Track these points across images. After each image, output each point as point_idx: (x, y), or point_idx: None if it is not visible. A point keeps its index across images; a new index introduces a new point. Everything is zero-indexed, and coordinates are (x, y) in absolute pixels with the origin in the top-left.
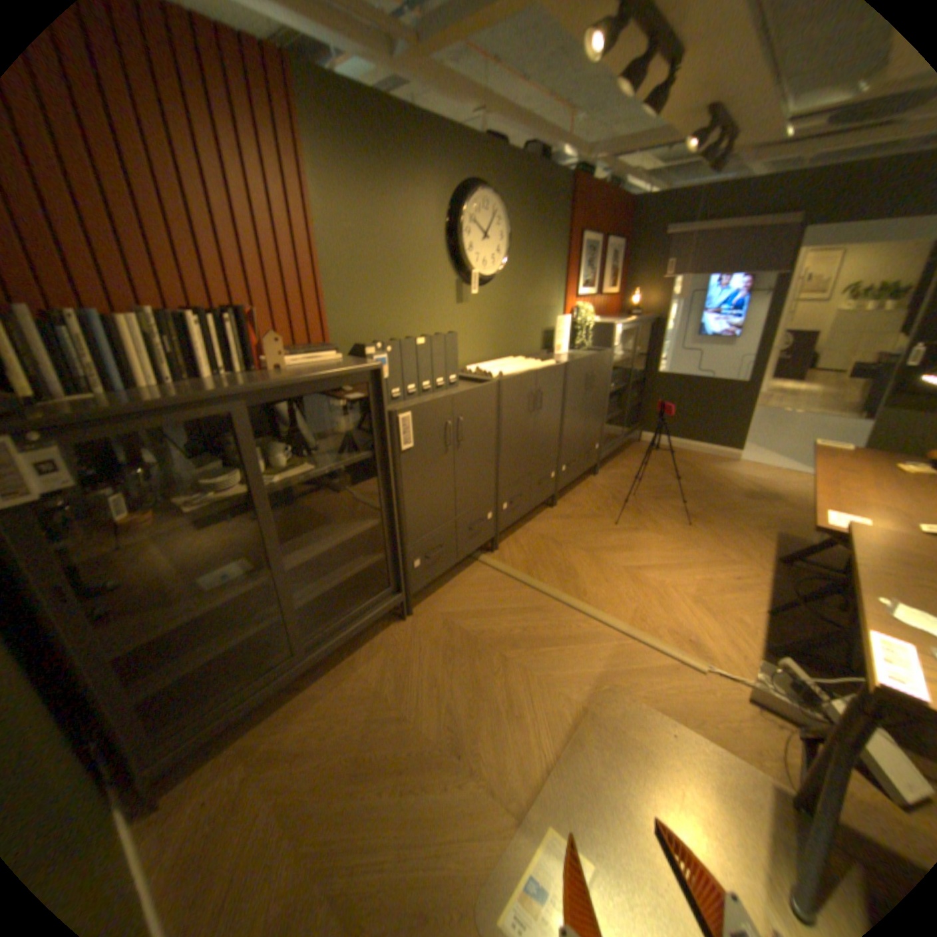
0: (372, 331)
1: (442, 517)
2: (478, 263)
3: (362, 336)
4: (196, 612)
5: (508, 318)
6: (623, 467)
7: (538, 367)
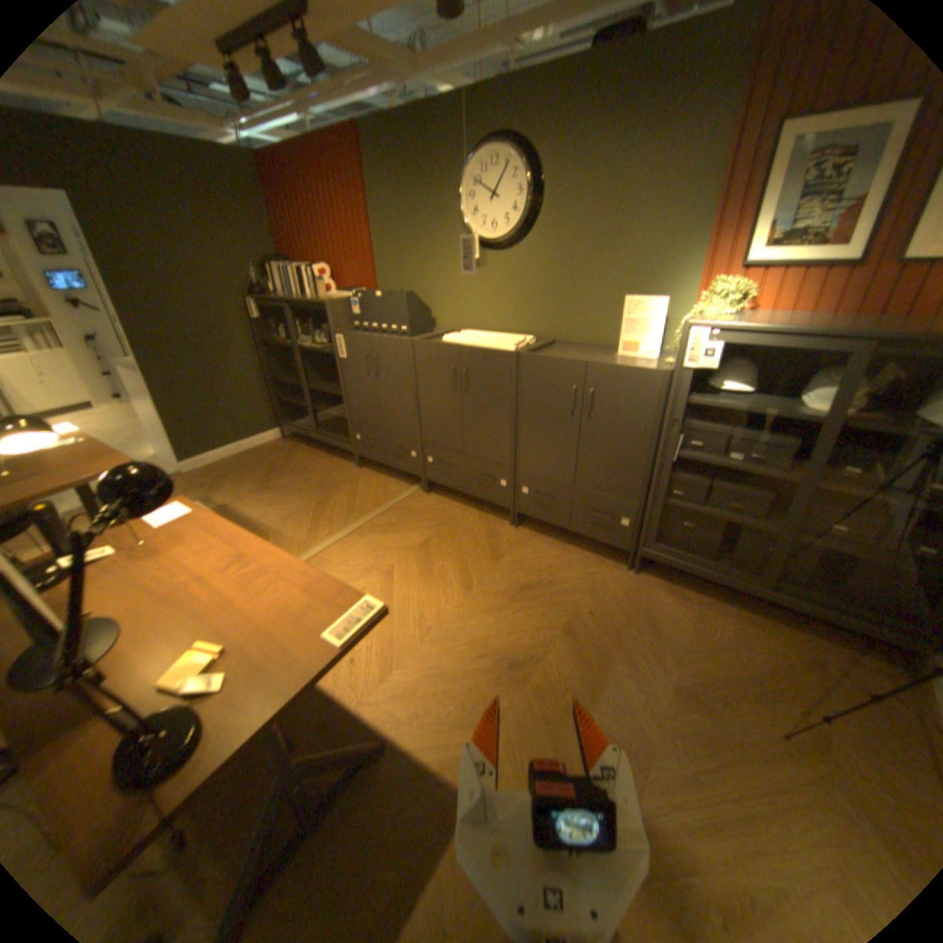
0: (401, 285)
1: (371, 421)
2: (483, 227)
3: (394, 288)
4: (289, 382)
5: (546, 290)
6: (698, 614)
7: (484, 346)
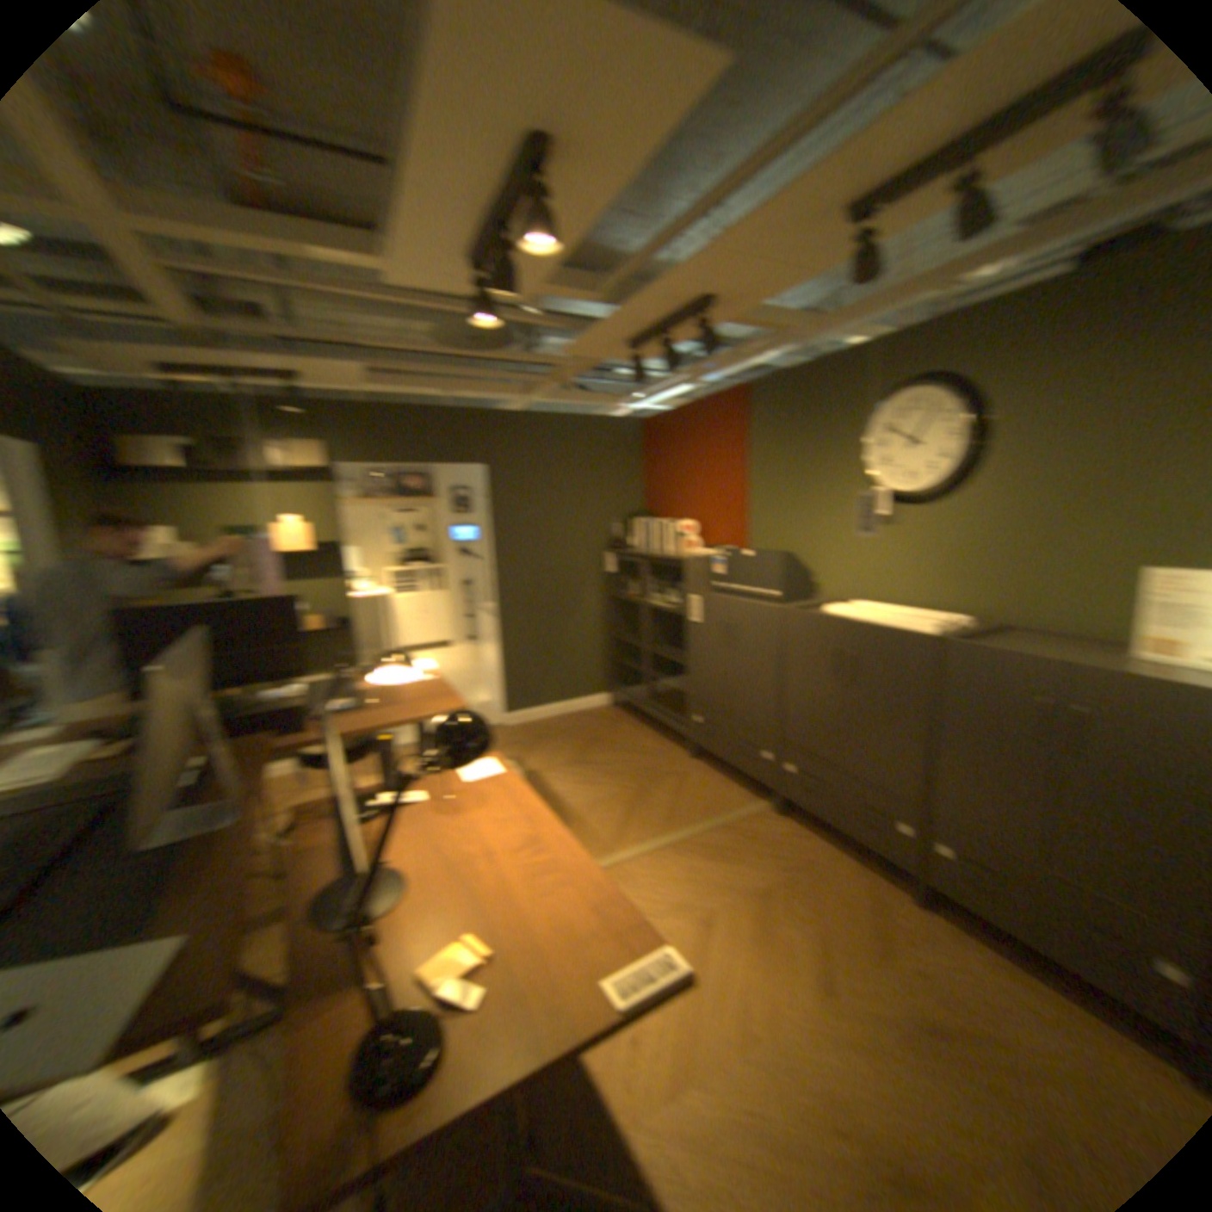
0: (780, 544)
1: (720, 702)
2: (899, 477)
3: (771, 546)
4: (634, 643)
5: (997, 554)
6: None
7: (889, 624)
